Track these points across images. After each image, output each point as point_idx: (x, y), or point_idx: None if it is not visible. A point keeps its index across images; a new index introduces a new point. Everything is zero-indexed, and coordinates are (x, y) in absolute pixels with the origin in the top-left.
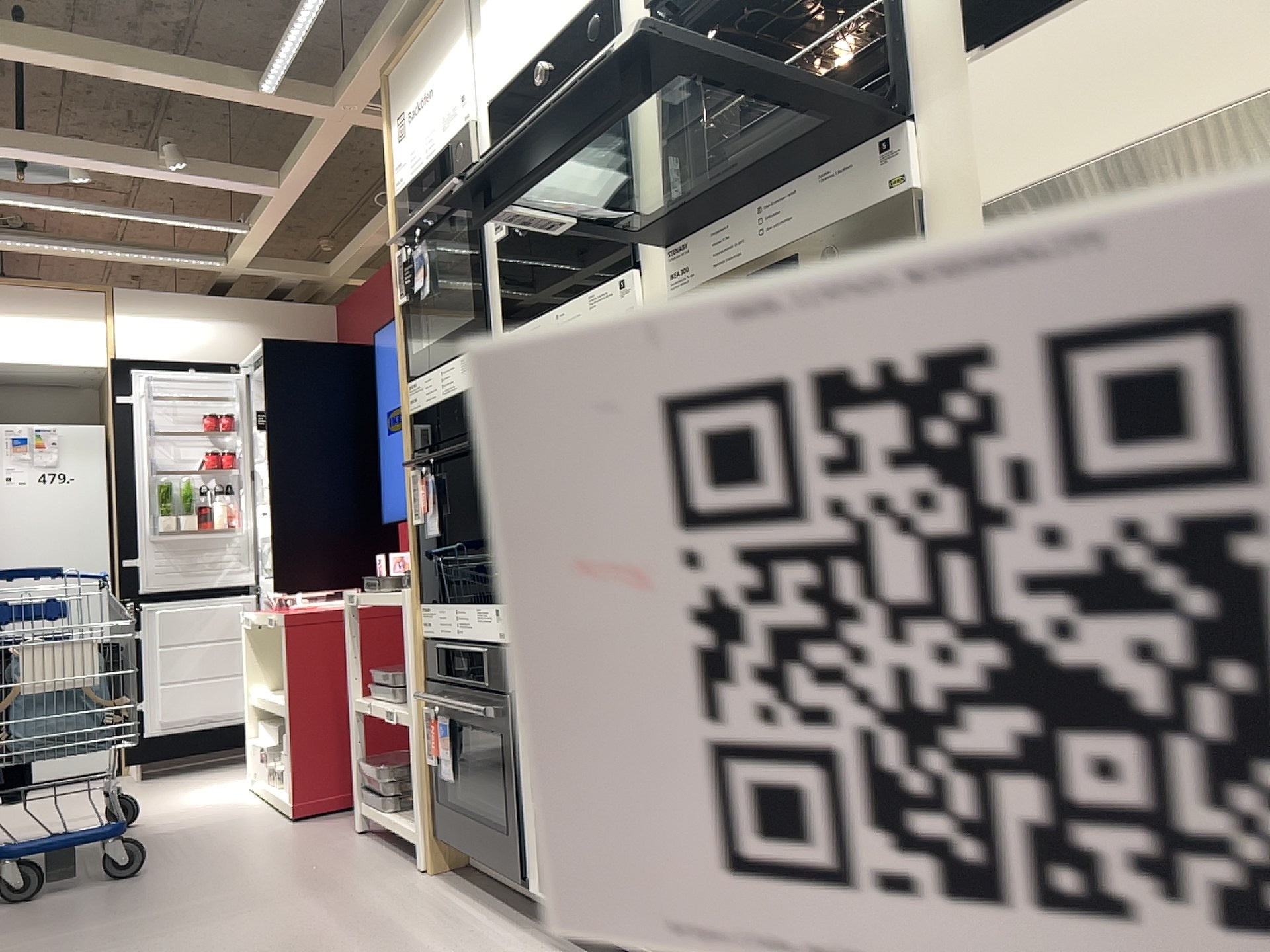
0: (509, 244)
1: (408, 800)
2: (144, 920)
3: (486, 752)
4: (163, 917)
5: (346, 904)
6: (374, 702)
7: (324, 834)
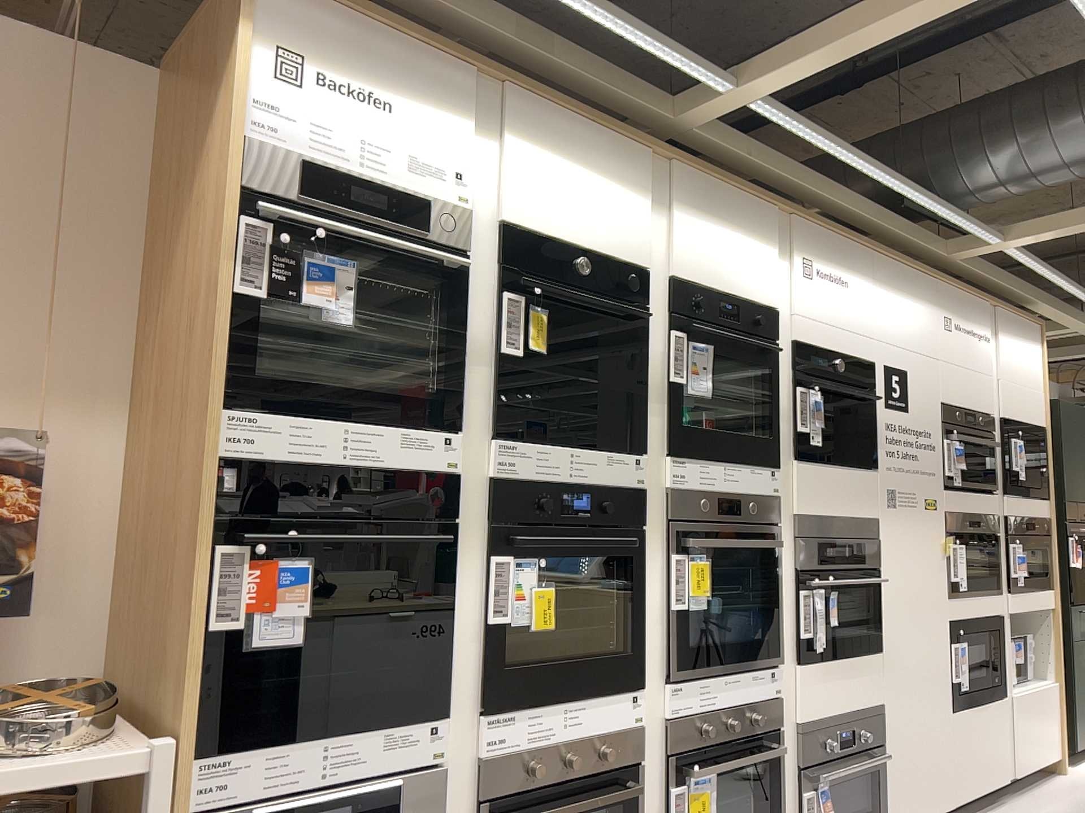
0: (513, 363)
1: None
2: None
3: None
4: None
5: None
6: None
7: None
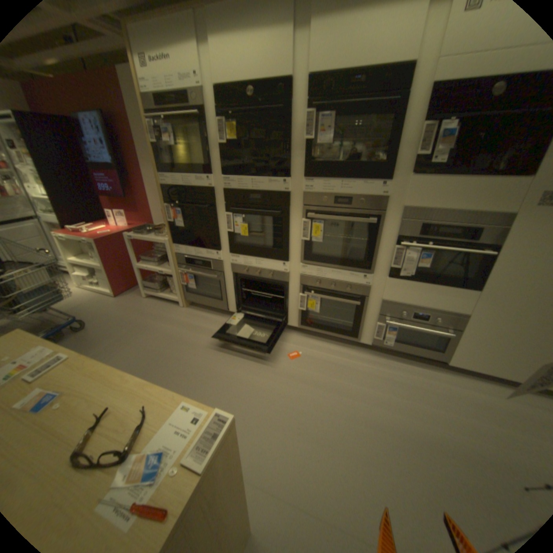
0: (225, 147)
1: (168, 291)
2: (113, 344)
3: (196, 279)
4: (118, 341)
5: (172, 323)
6: (146, 267)
7: (133, 301)
